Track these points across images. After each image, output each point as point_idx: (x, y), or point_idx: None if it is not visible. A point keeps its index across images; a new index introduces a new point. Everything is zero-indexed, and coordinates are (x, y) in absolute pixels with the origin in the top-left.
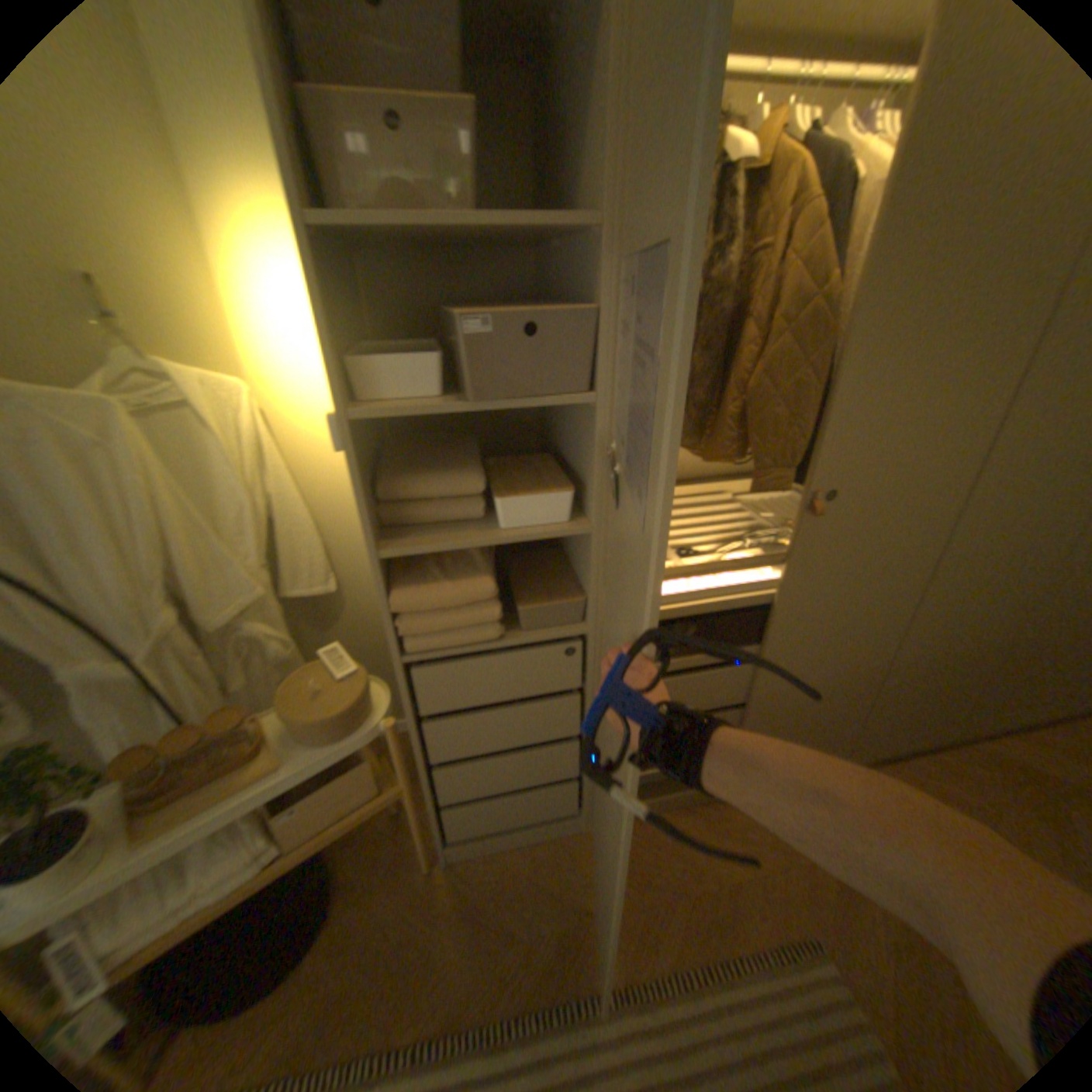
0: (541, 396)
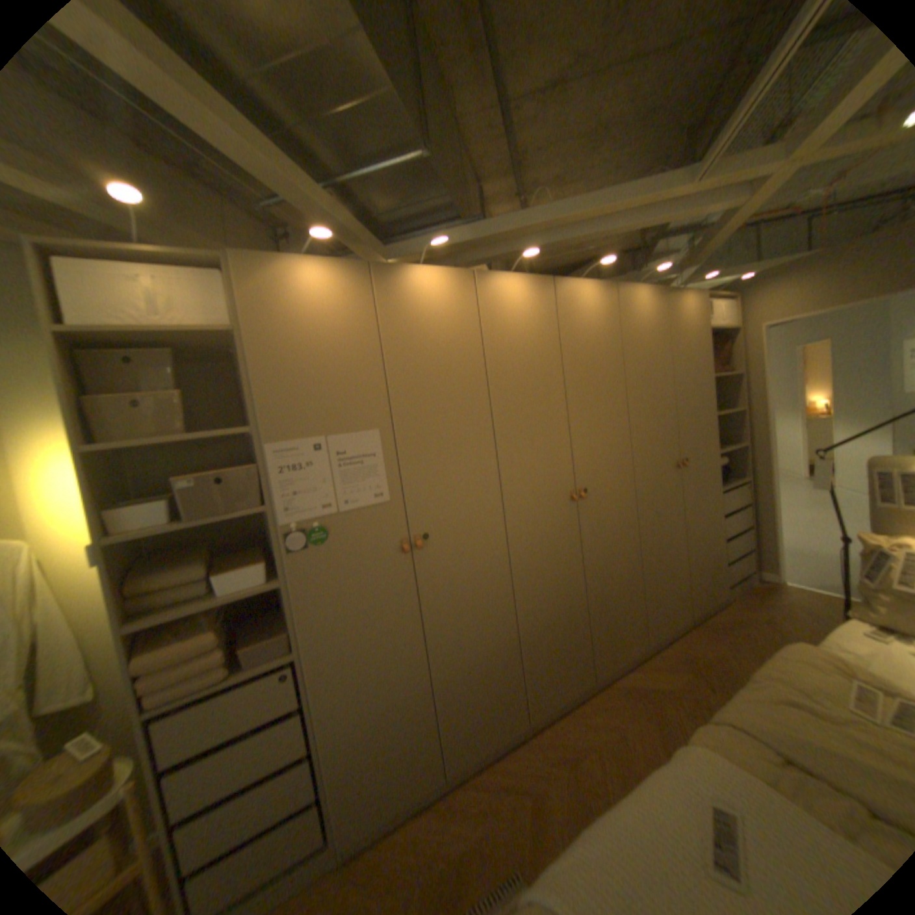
0: (232, 512)
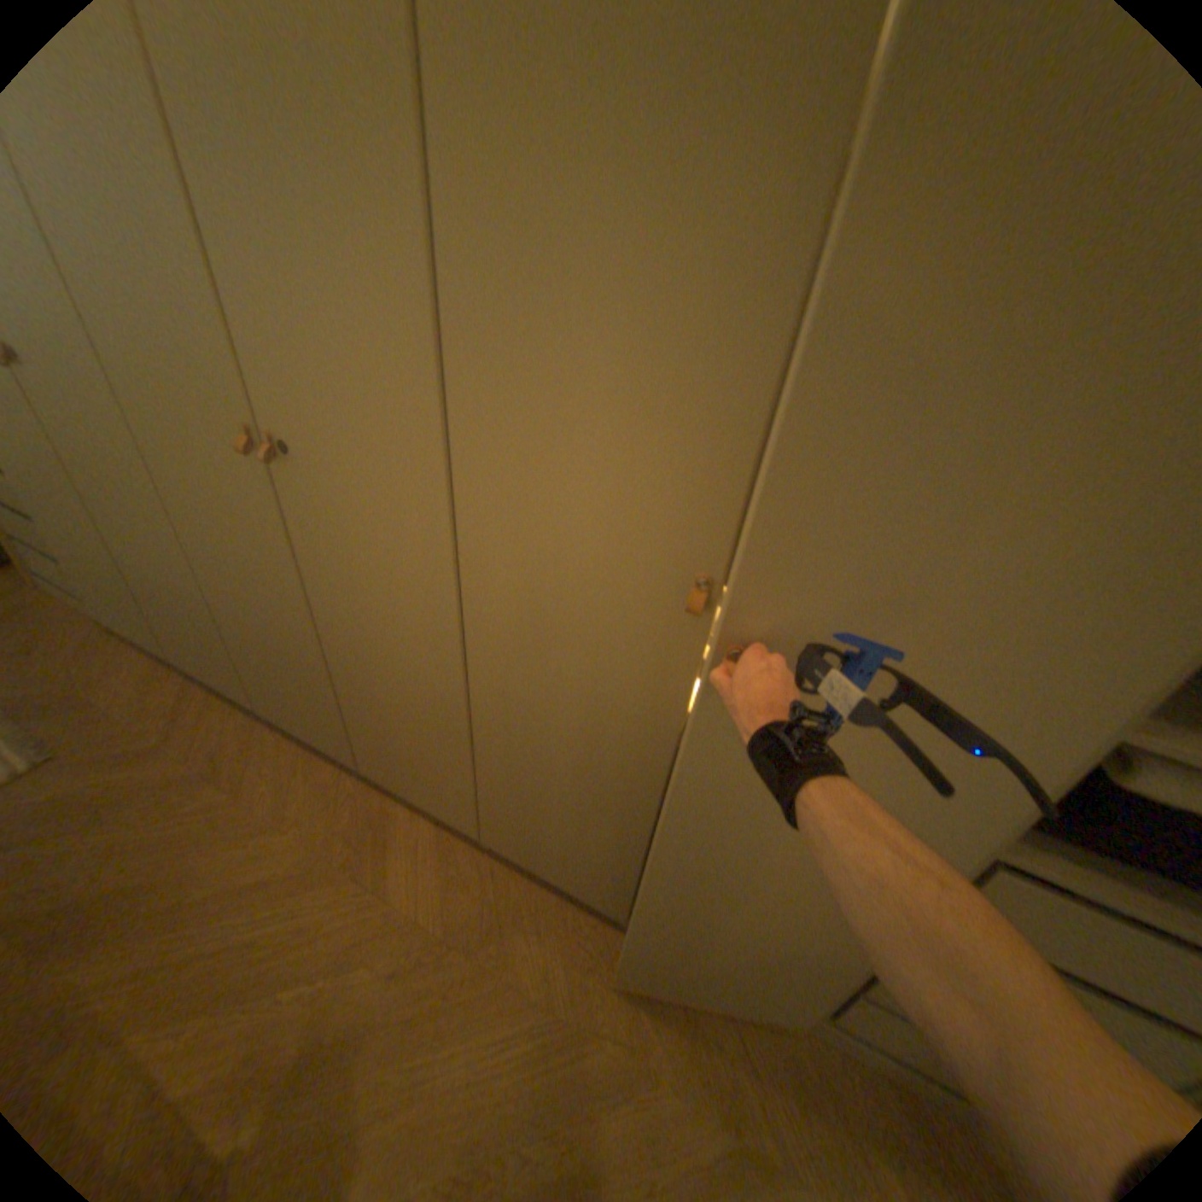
0: None
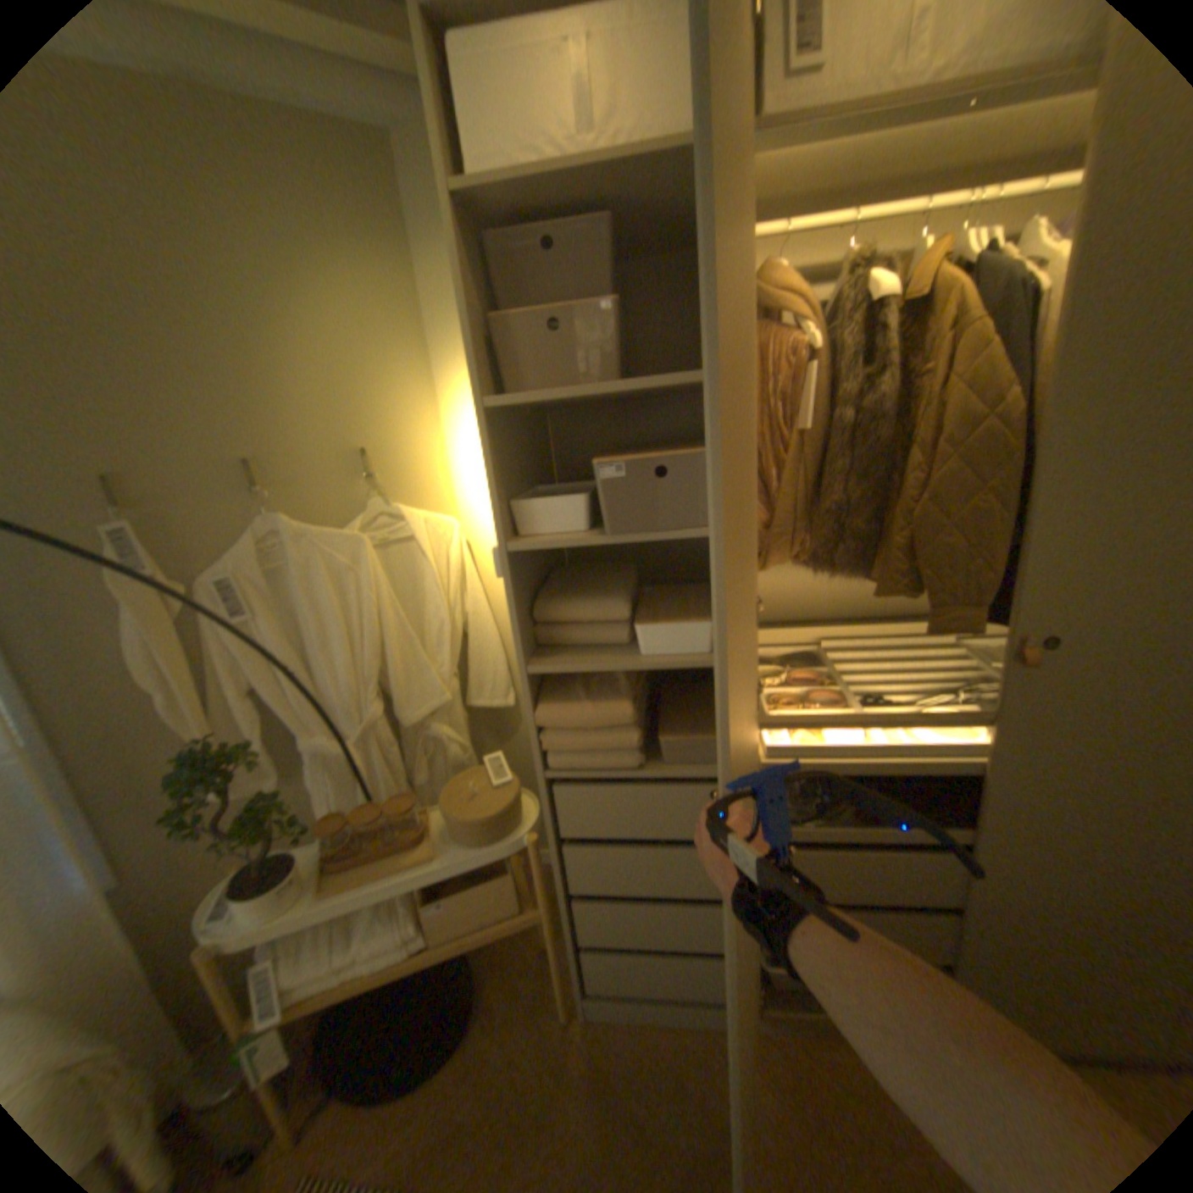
0: (673, 531)
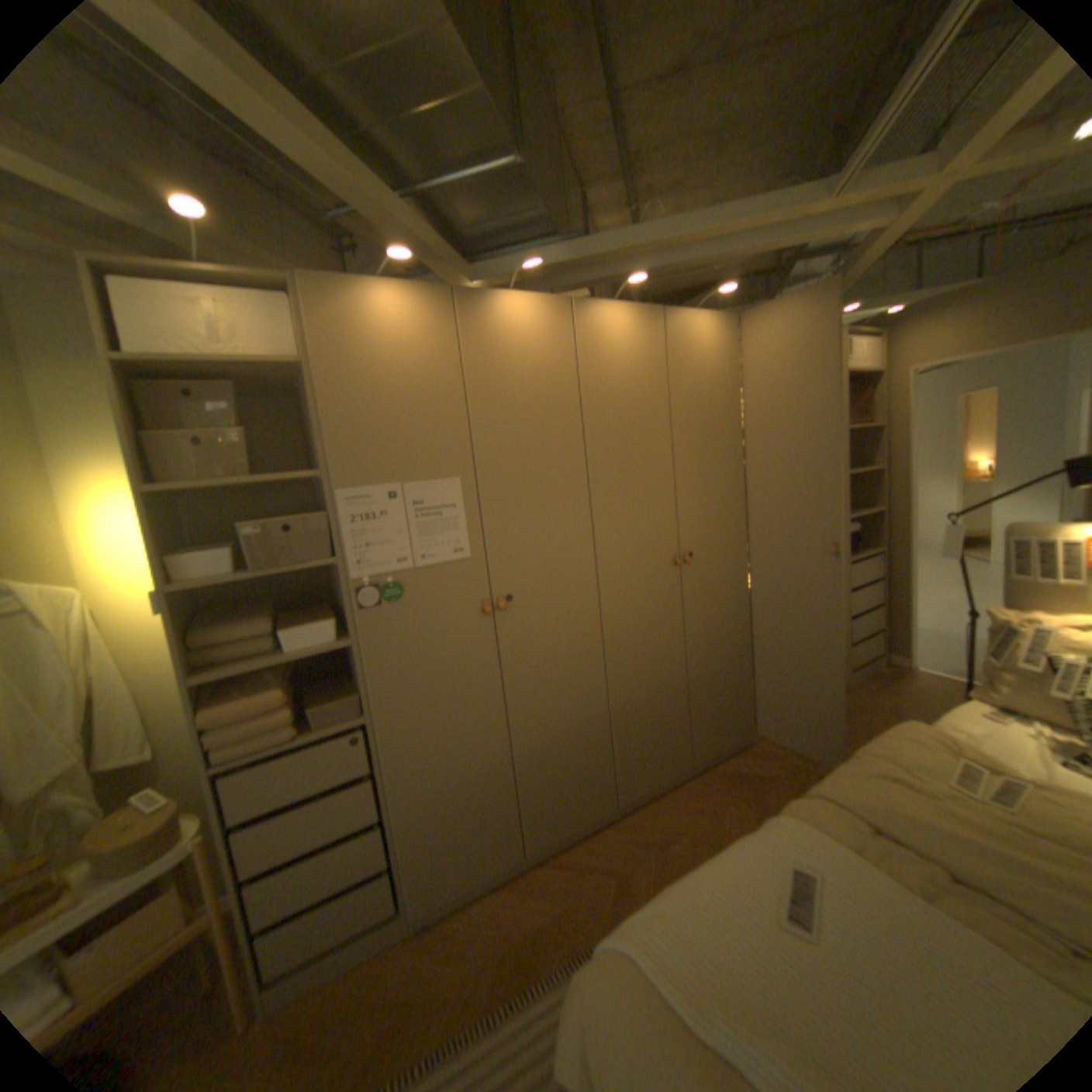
0: (300, 563)
